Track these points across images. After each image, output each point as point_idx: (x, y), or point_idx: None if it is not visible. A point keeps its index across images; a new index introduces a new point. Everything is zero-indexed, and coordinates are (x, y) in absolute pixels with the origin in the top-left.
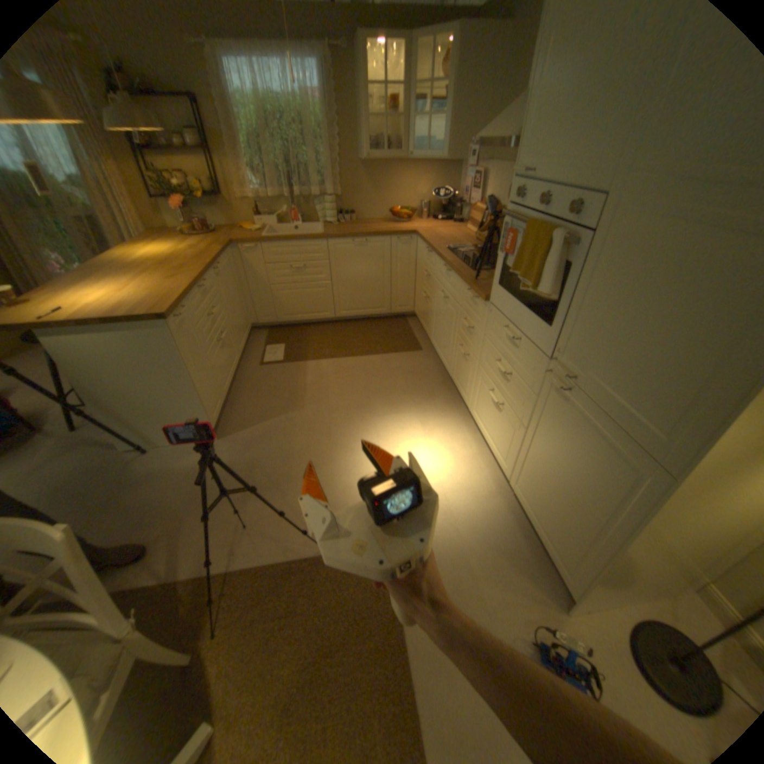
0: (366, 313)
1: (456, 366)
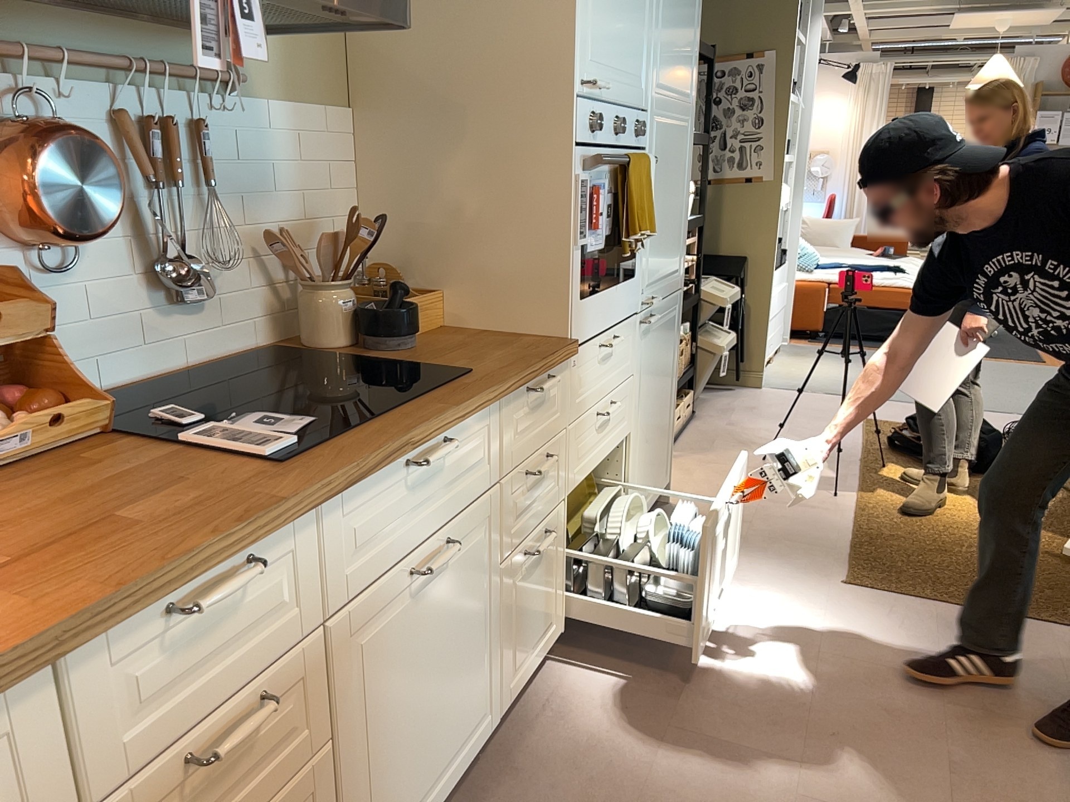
0: None
1: (517, 631)
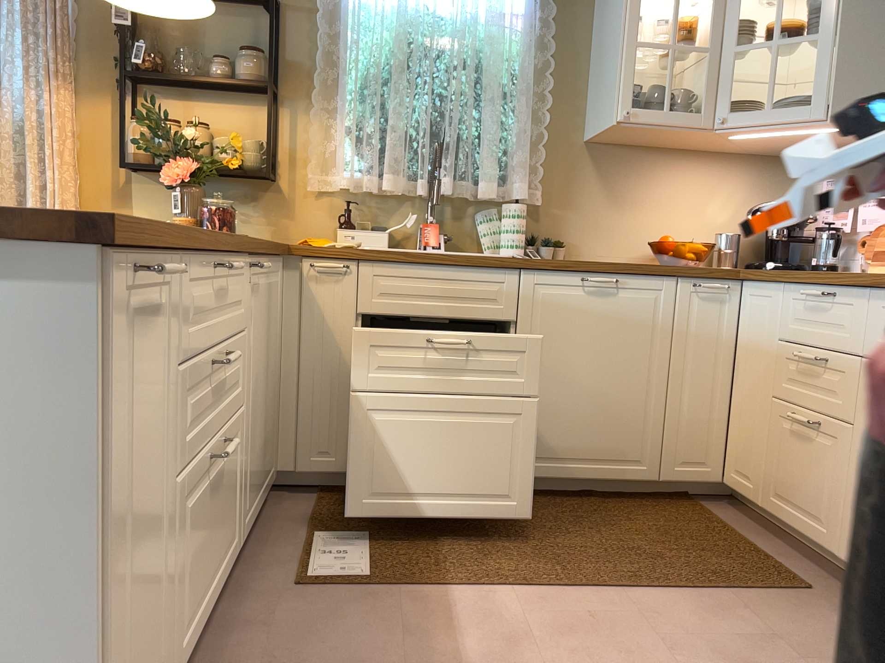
0: (595, 472)
1: None
